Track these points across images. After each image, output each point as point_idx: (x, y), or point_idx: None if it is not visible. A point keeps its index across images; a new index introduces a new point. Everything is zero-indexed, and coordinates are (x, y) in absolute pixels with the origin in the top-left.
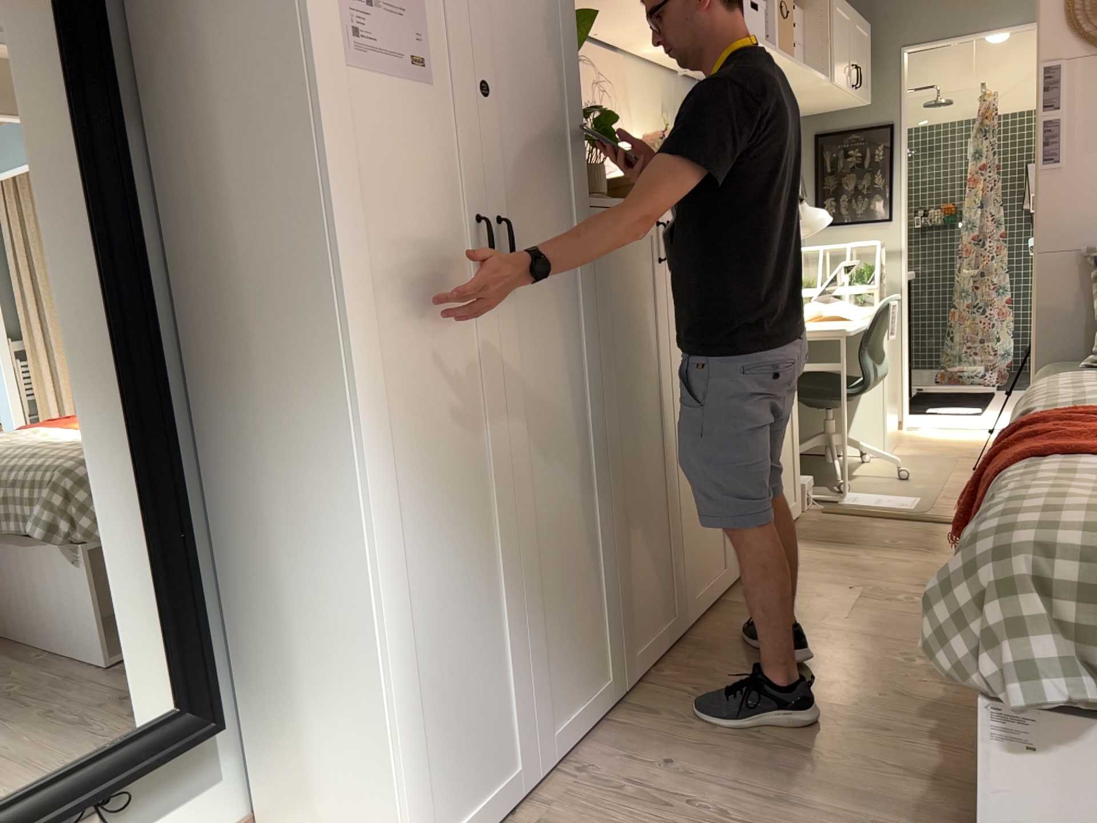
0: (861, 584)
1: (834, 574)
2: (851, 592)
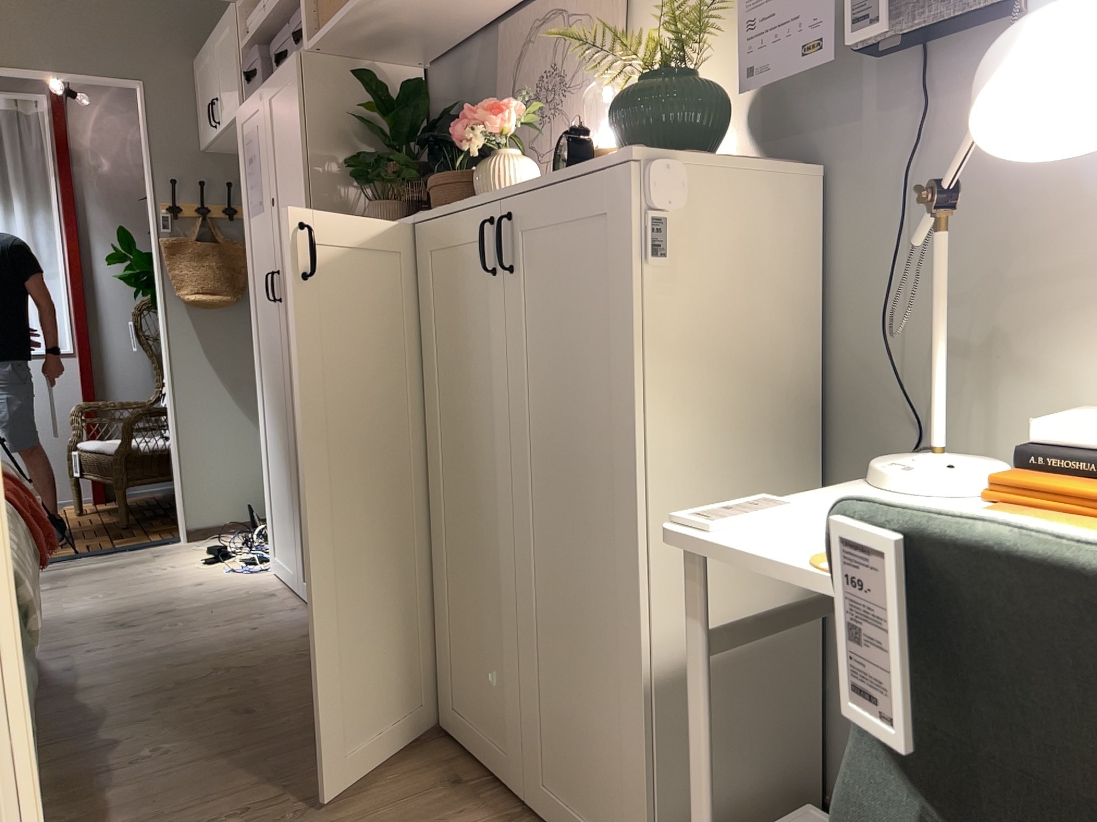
0: (309, 821)
1: (365, 818)
2: (307, 802)
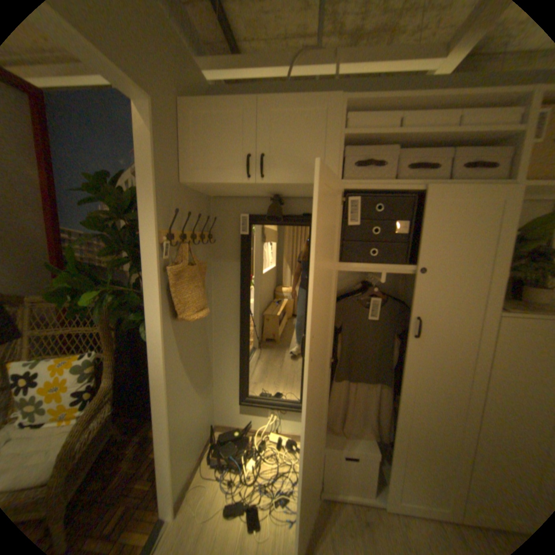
0: None
1: None
2: None
